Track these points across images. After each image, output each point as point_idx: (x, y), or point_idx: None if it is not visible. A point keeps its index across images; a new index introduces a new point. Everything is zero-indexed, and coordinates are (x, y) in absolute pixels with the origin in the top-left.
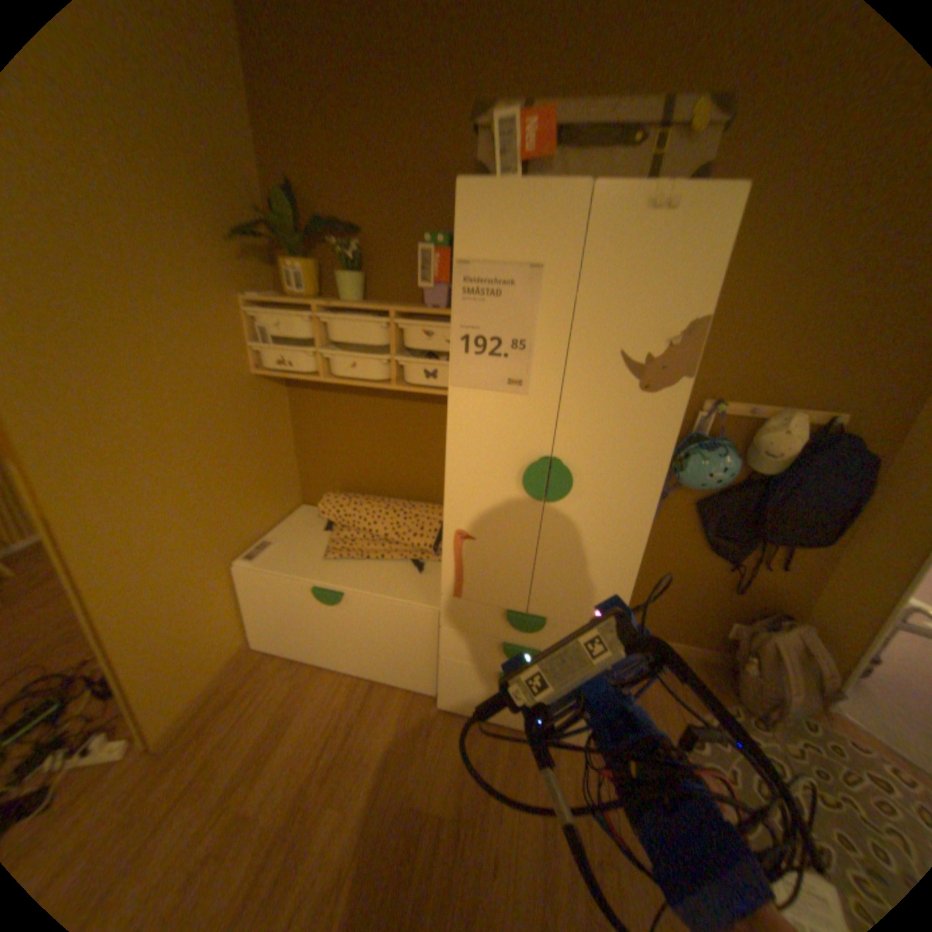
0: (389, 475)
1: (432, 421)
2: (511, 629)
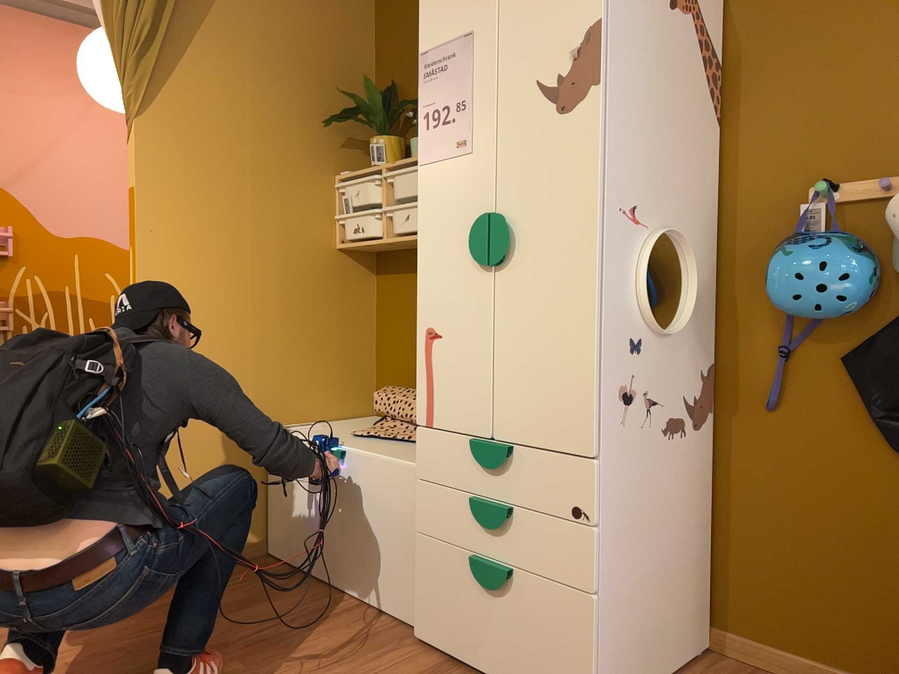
0: None
1: None
2: (481, 472)
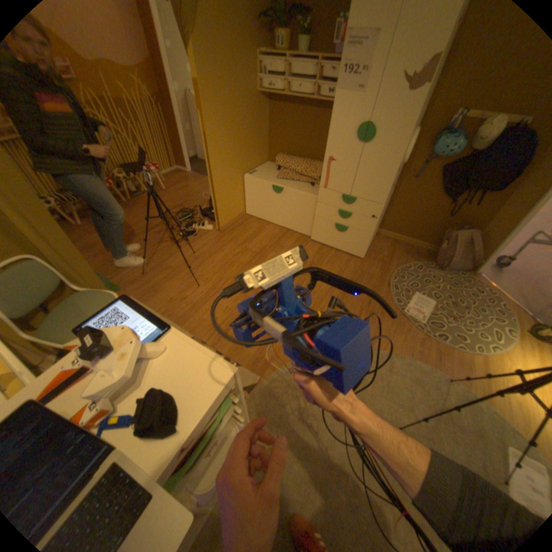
0: (305, 148)
1: (328, 119)
2: (342, 203)
